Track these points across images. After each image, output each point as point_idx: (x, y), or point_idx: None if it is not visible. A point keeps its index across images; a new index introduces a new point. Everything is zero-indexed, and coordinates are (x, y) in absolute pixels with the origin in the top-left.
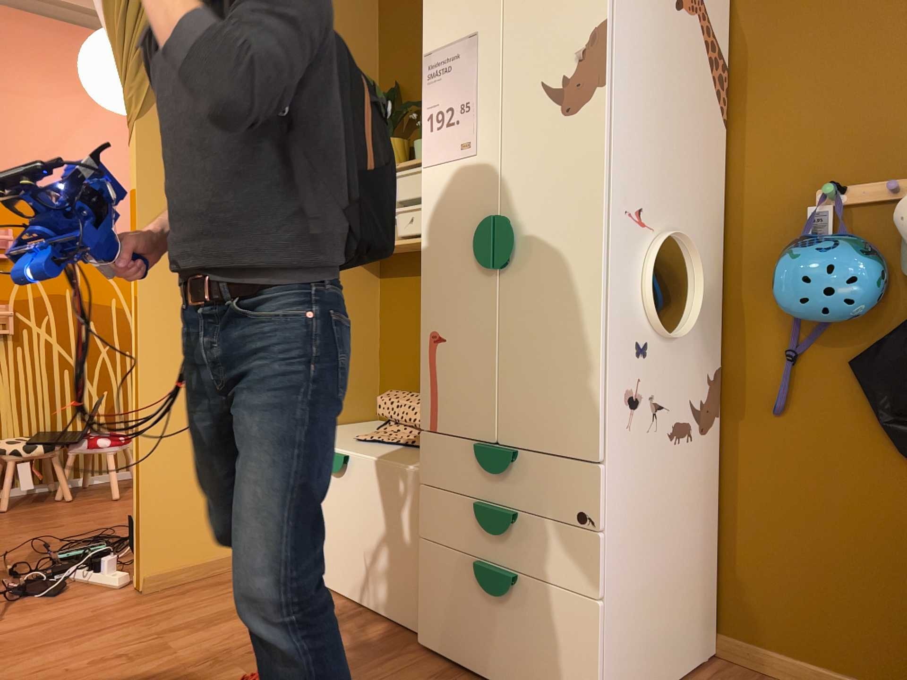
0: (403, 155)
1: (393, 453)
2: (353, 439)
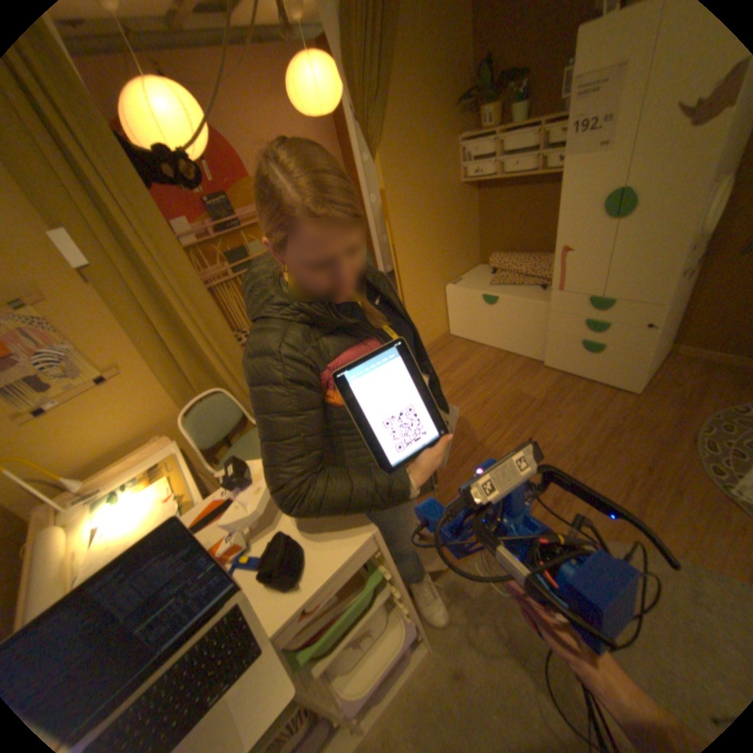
0: (499, 113)
1: (520, 292)
2: (489, 284)
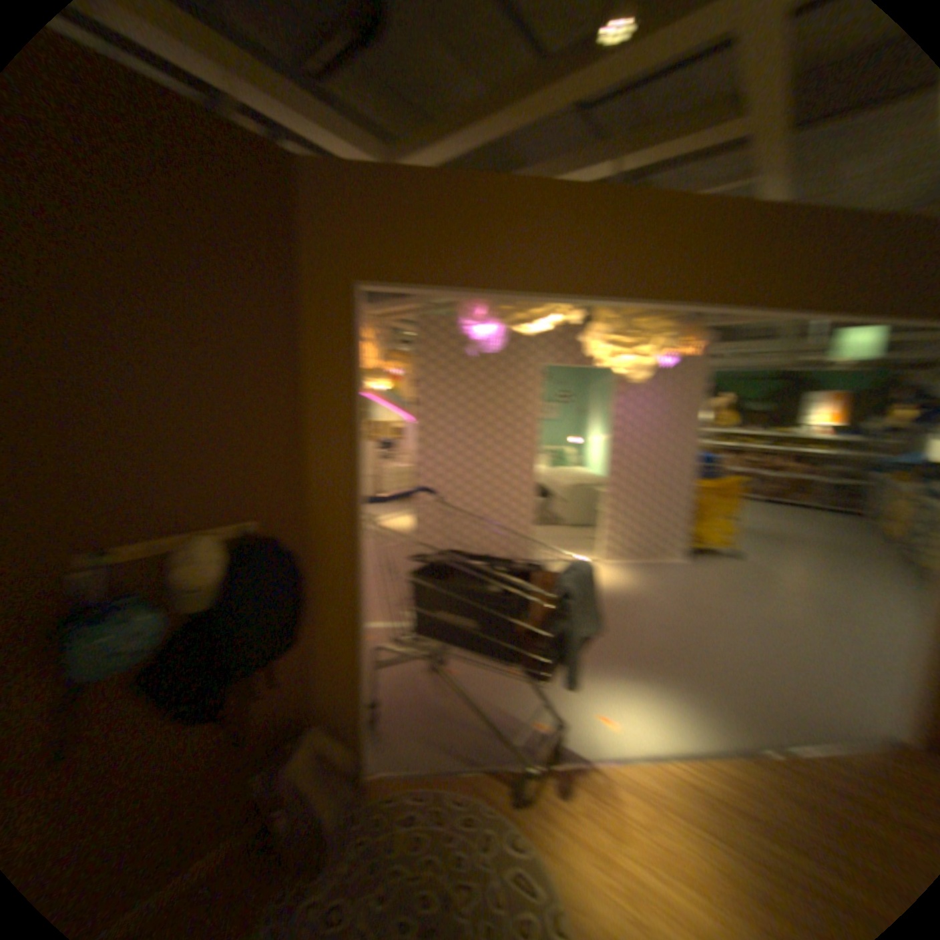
0: None
1: None
2: None
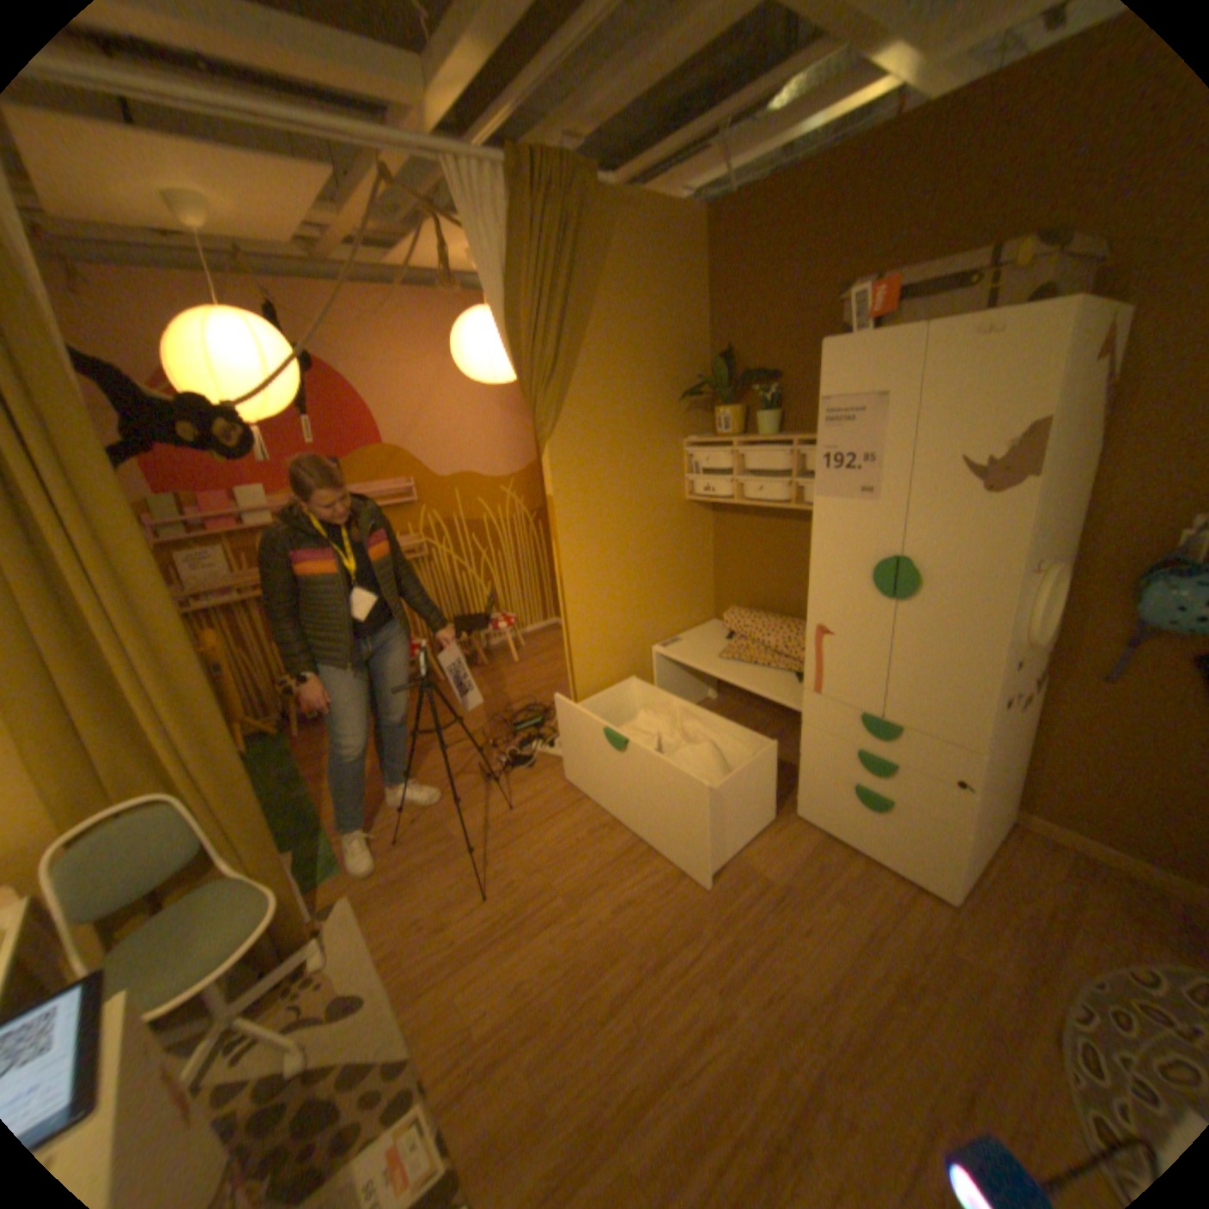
0: (742, 419)
1: (763, 680)
2: (719, 657)
